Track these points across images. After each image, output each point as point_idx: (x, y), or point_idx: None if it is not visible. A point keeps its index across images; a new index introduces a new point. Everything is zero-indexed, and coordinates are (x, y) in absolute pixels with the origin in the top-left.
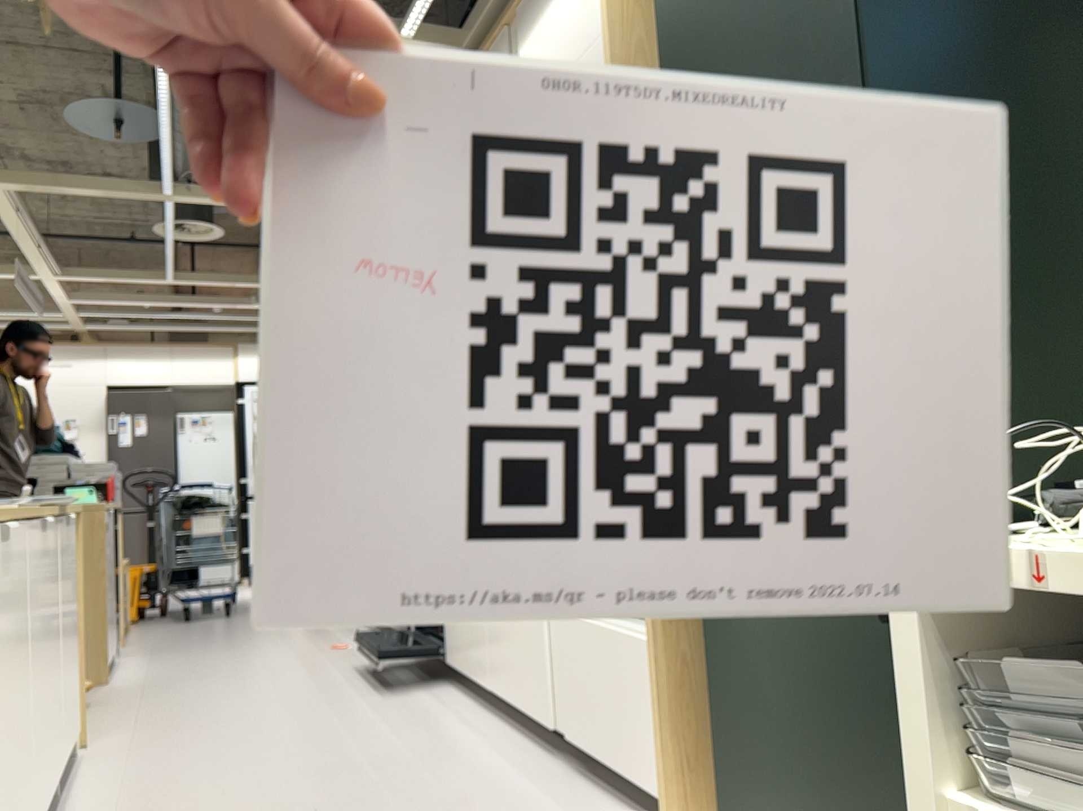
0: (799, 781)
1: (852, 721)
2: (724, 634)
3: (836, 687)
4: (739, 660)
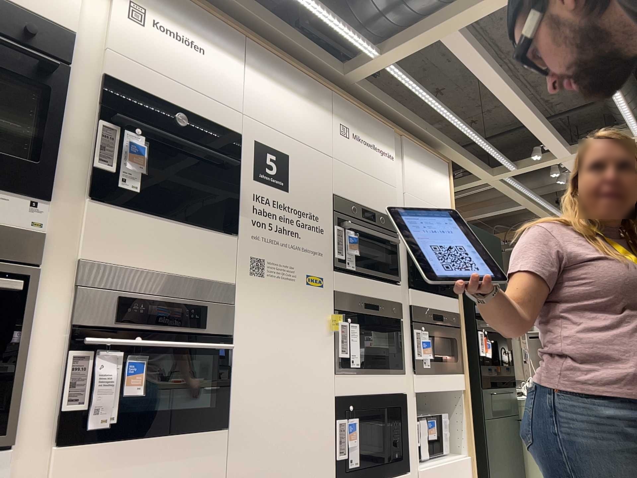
0: (504, 476)
1: (510, 450)
2: (489, 440)
3: (507, 443)
4: (492, 447)
